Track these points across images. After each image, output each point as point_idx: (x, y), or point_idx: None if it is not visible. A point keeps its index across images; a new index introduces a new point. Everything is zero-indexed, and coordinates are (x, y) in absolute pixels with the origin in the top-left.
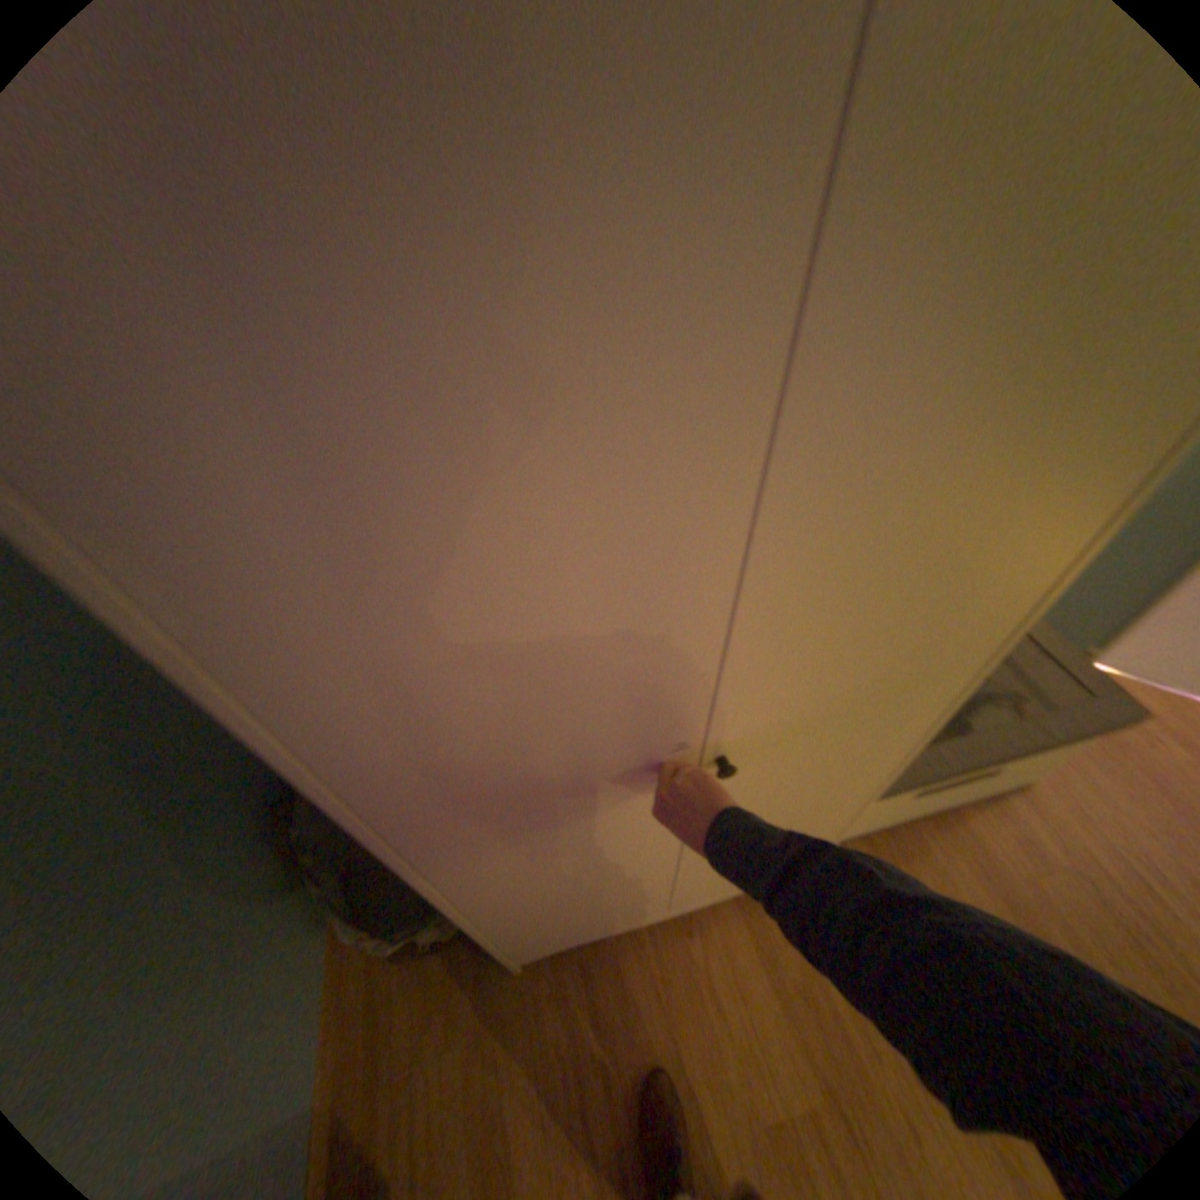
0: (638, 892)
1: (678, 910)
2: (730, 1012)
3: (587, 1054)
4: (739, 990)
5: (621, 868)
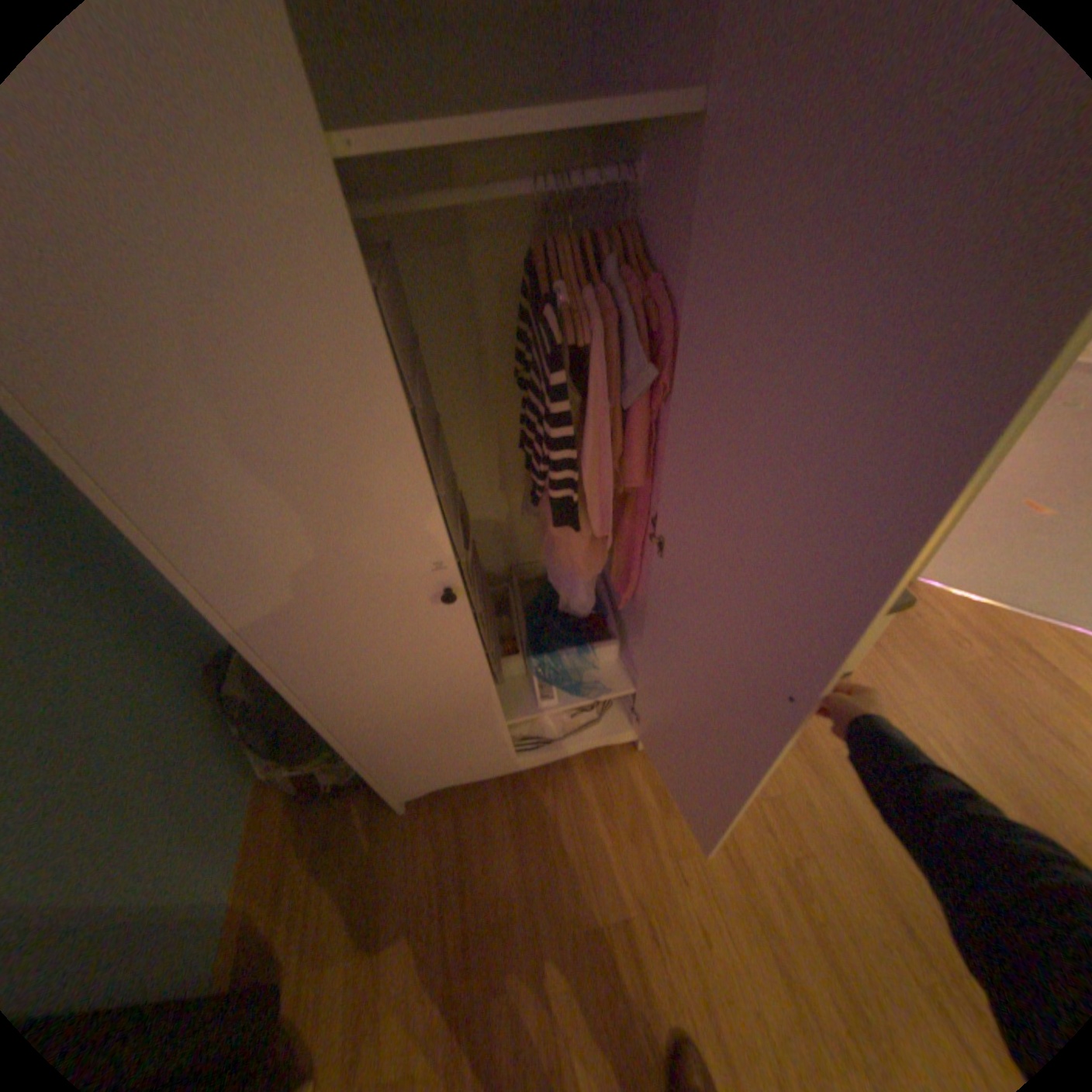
0: (477, 730)
1: (529, 763)
2: (568, 845)
3: (448, 874)
4: (577, 829)
5: (447, 697)
